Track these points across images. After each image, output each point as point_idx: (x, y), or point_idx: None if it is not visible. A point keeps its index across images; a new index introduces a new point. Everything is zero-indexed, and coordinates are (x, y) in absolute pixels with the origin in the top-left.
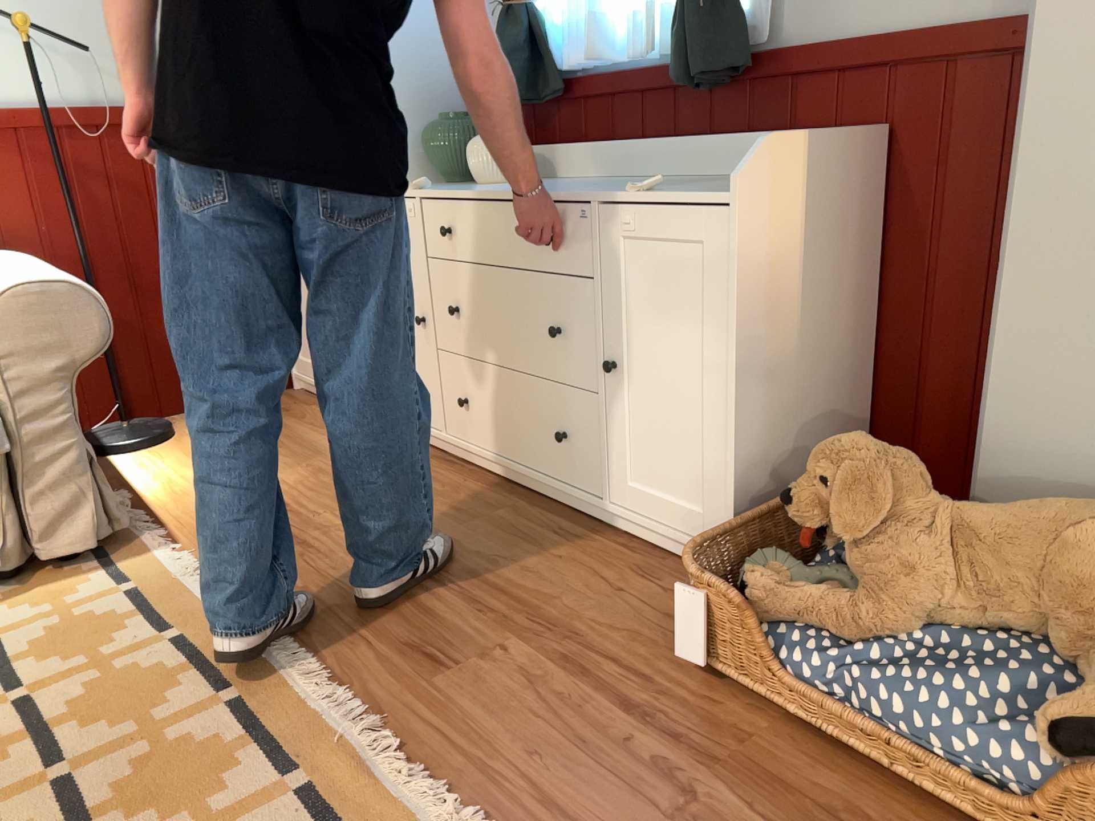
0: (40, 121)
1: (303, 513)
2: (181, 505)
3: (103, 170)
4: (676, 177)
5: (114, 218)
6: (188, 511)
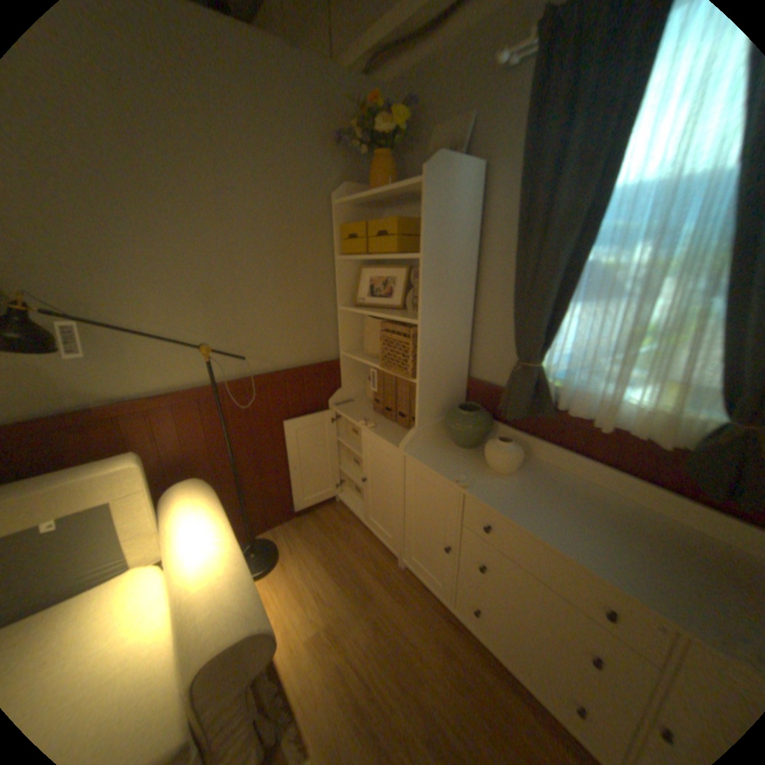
0: (211, 391)
1: (384, 708)
2: (298, 678)
3: (245, 409)
4: (661, 515)
5: (249, 434)
6: (304, 689)
